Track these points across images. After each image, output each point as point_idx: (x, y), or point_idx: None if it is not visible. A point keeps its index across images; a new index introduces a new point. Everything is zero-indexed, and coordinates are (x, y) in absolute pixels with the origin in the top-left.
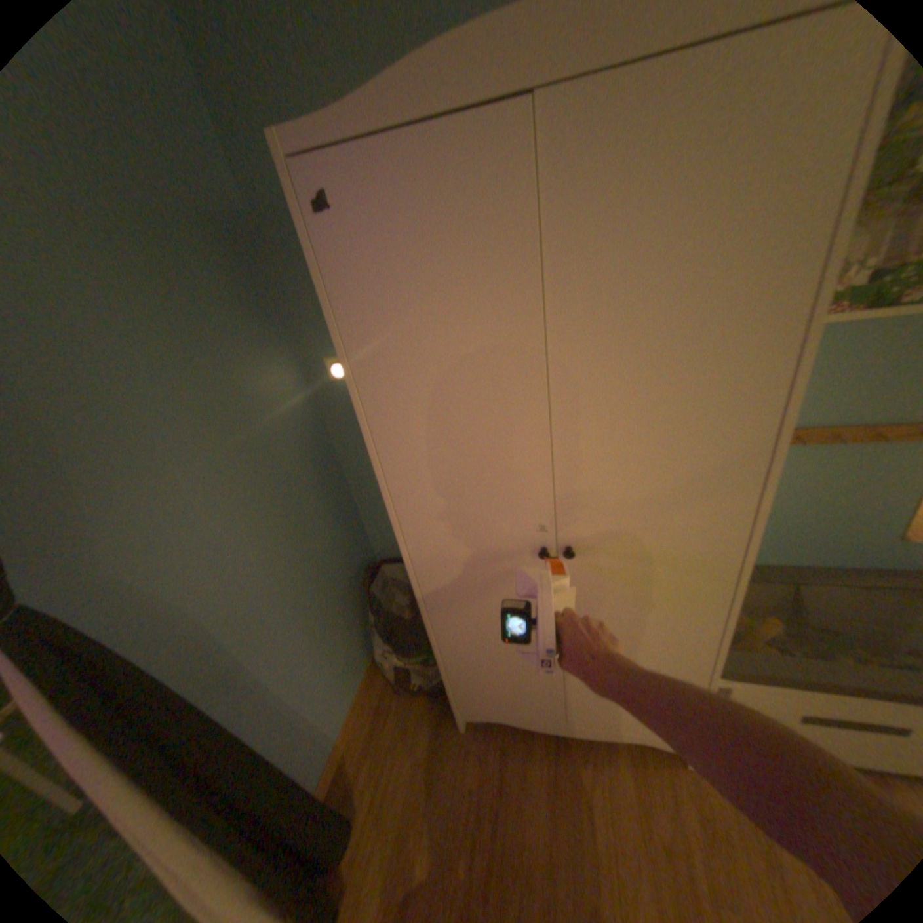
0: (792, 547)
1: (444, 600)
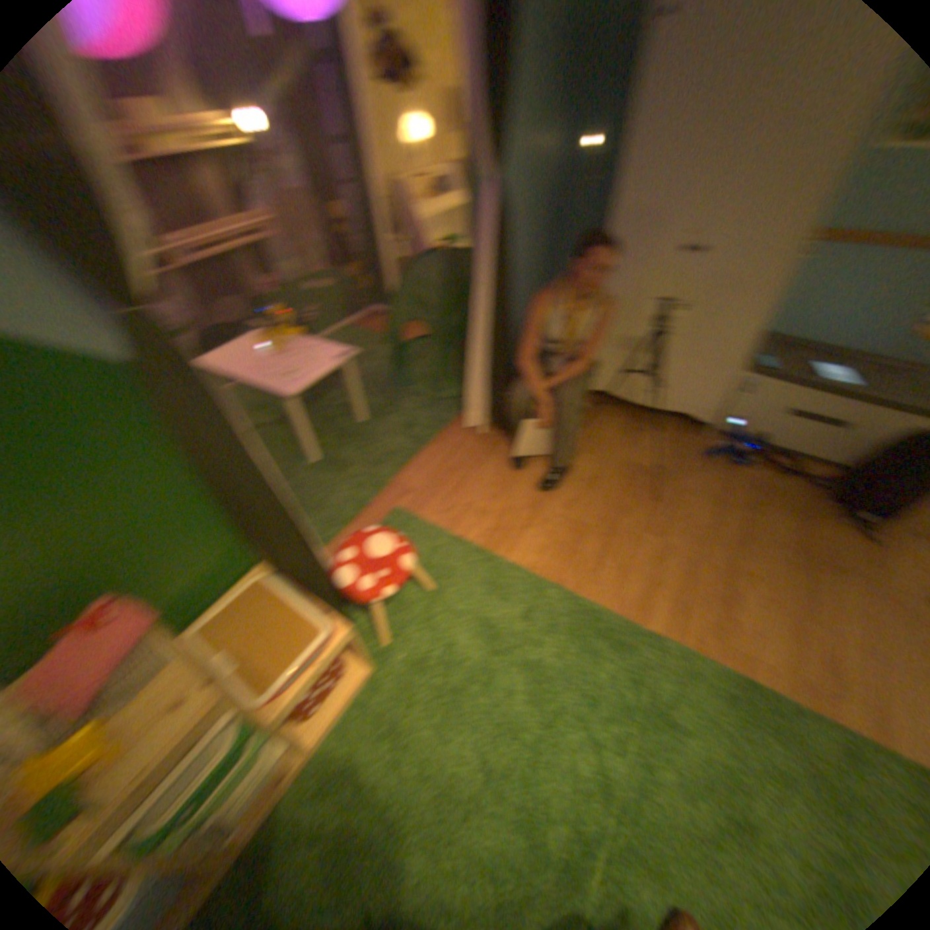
0: (836, 334)
1: (616, 285)
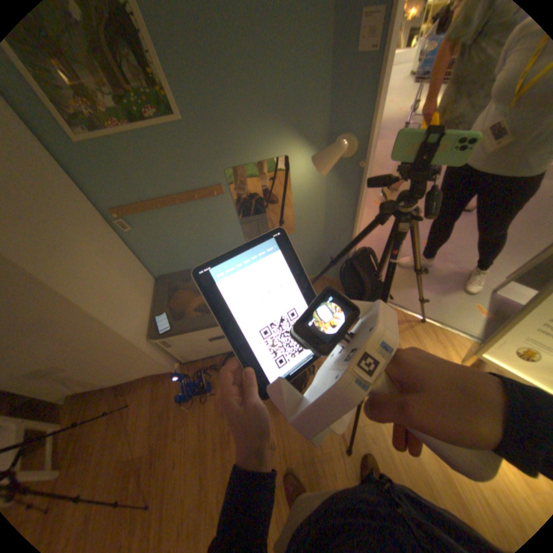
0: (205, 258)
1: None
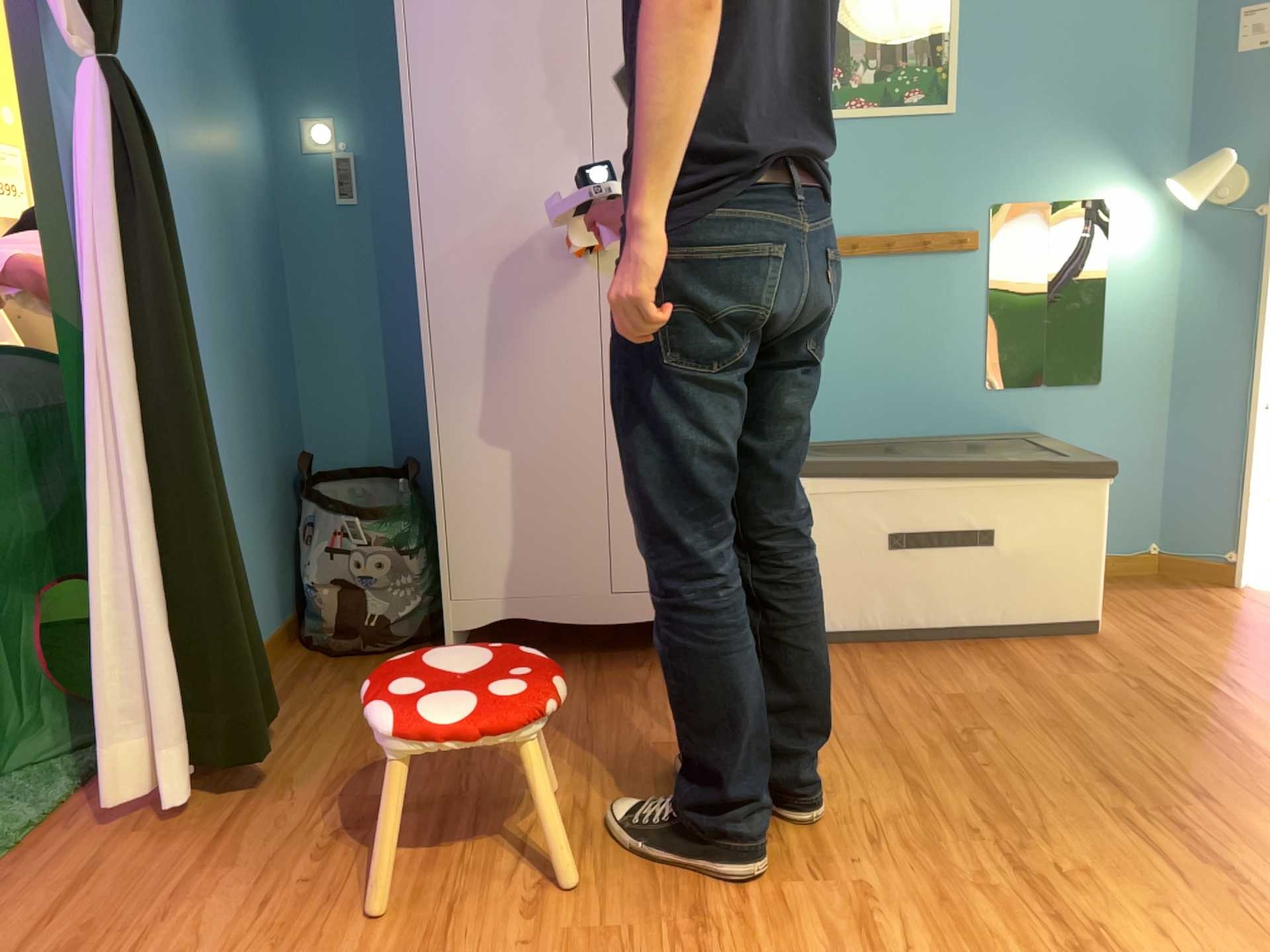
0: (880, 407)
1: (453, 347)
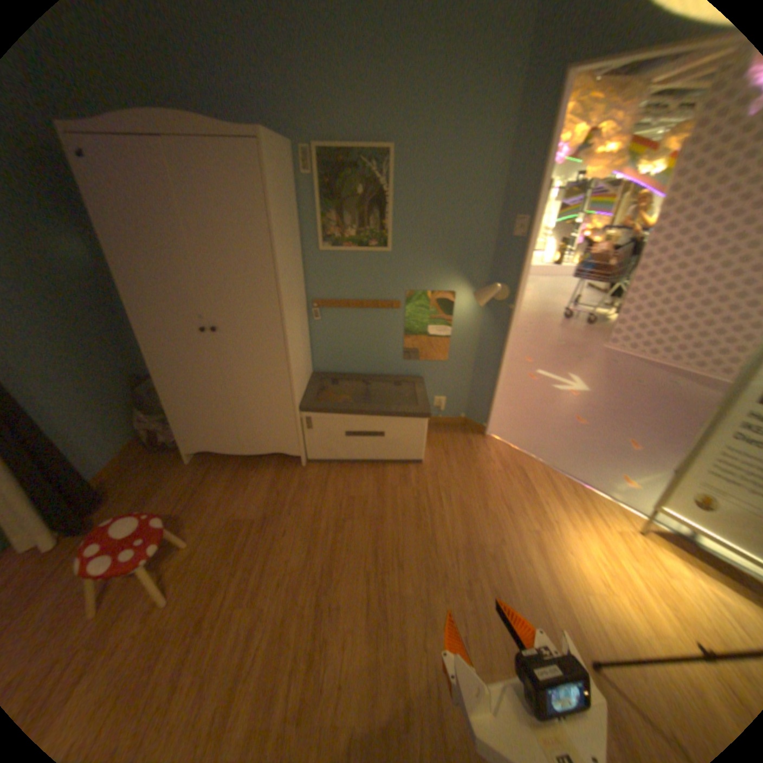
0: (363, 364)
1: (162, 364)
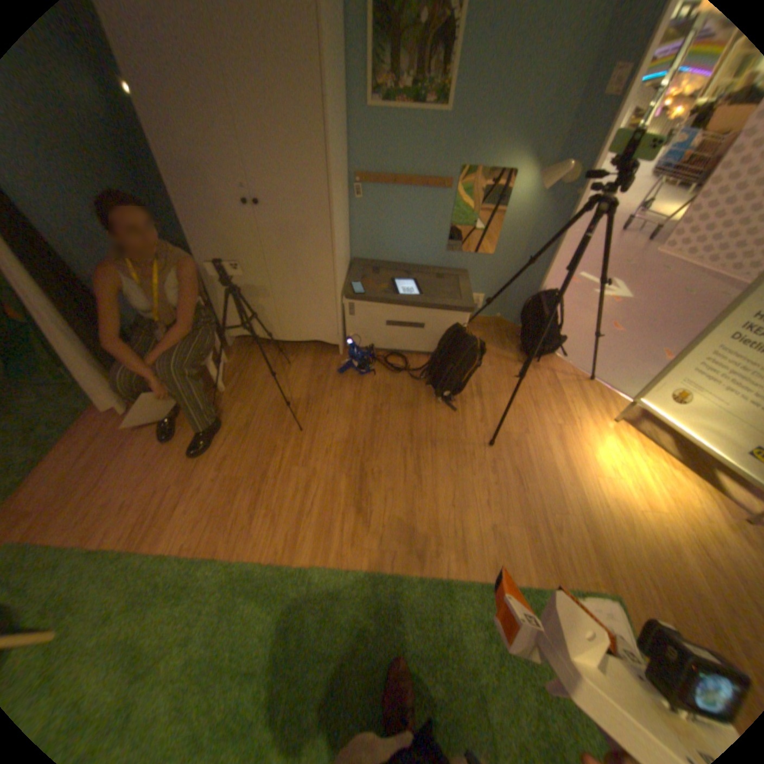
0: (402, 254)
1: (202, 240)
